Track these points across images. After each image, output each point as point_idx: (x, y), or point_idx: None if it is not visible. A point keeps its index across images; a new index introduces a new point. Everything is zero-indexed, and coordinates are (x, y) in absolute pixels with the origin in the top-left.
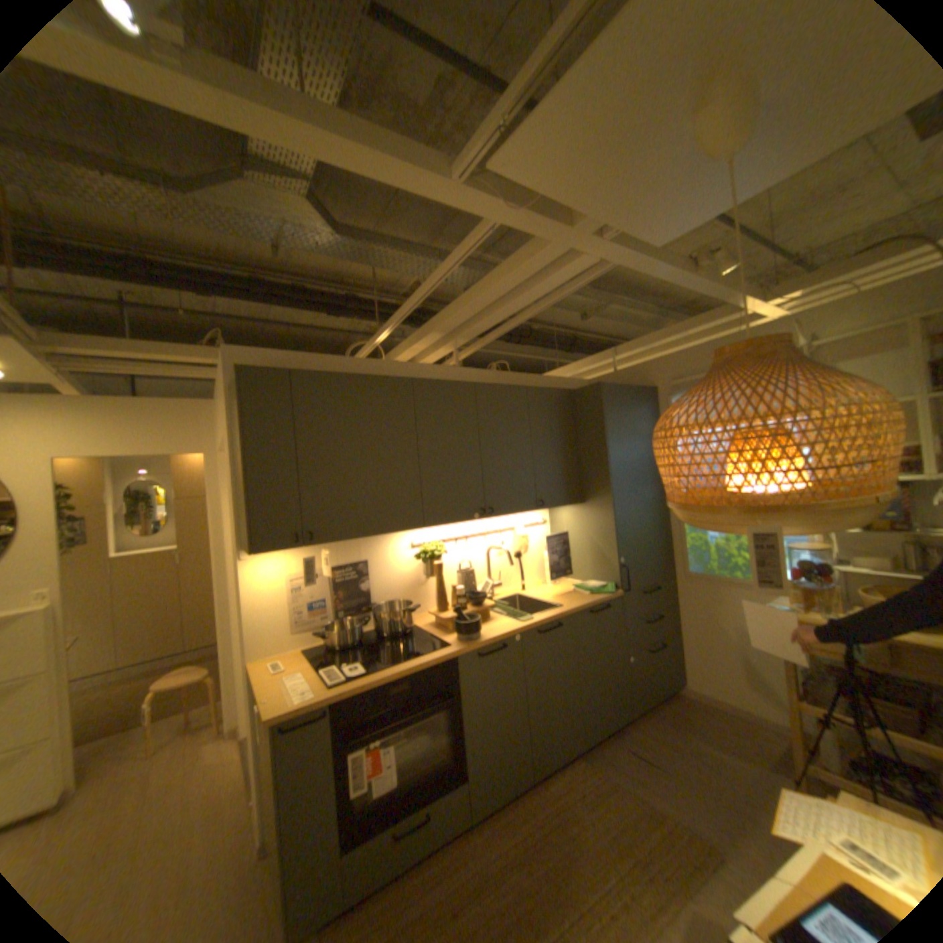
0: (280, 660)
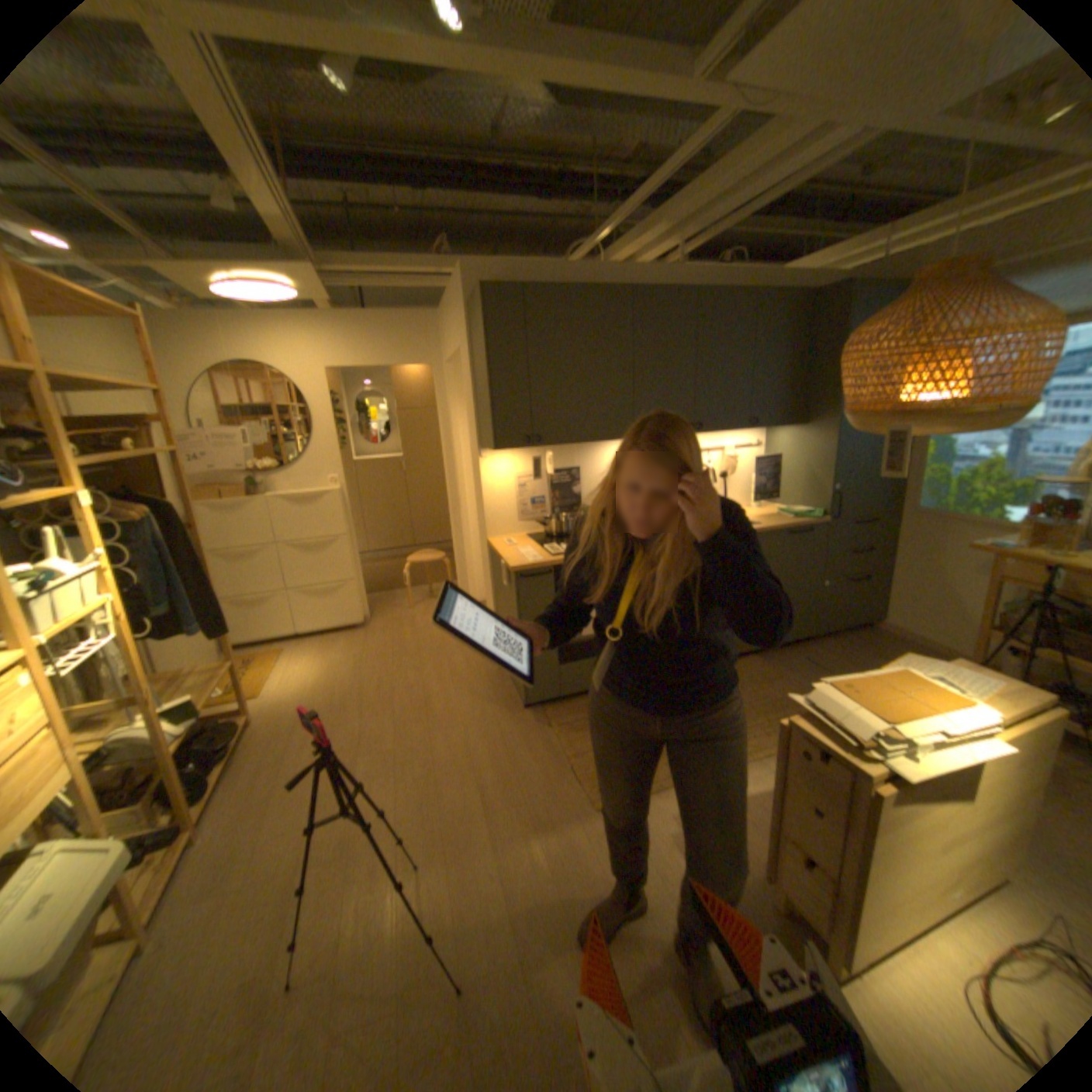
0: (511, 539)
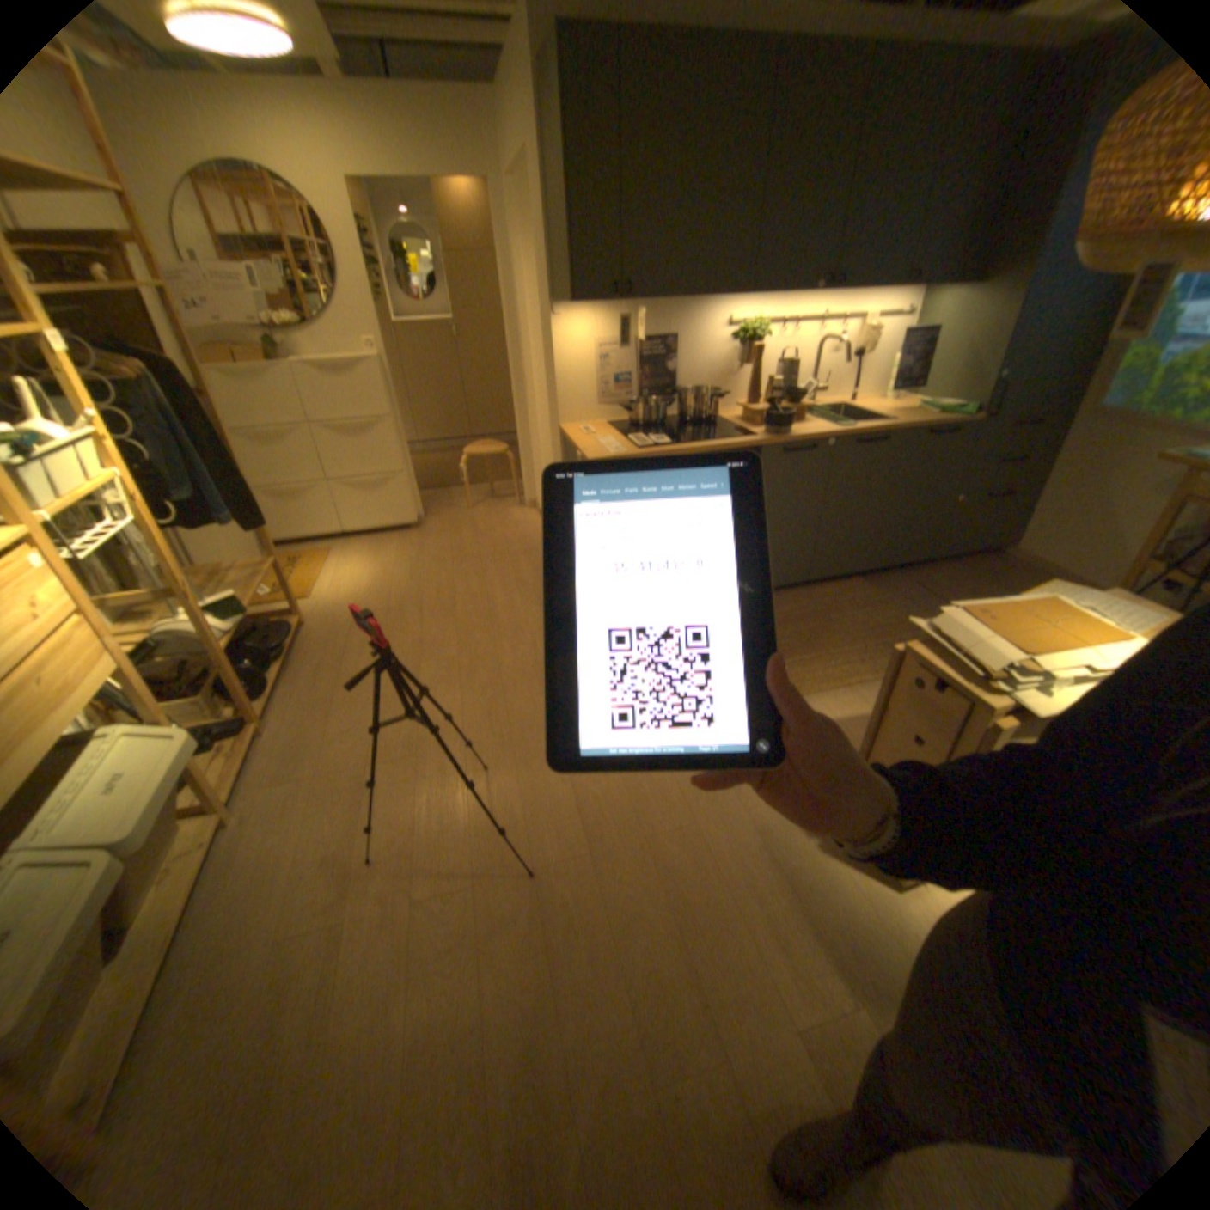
0: (588, 428)
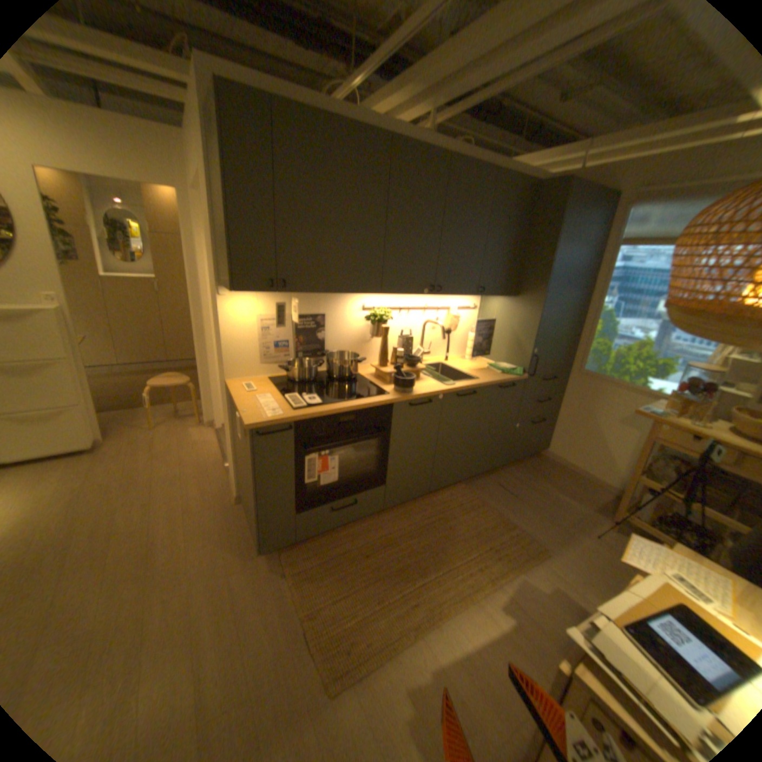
0: (252, 382)
